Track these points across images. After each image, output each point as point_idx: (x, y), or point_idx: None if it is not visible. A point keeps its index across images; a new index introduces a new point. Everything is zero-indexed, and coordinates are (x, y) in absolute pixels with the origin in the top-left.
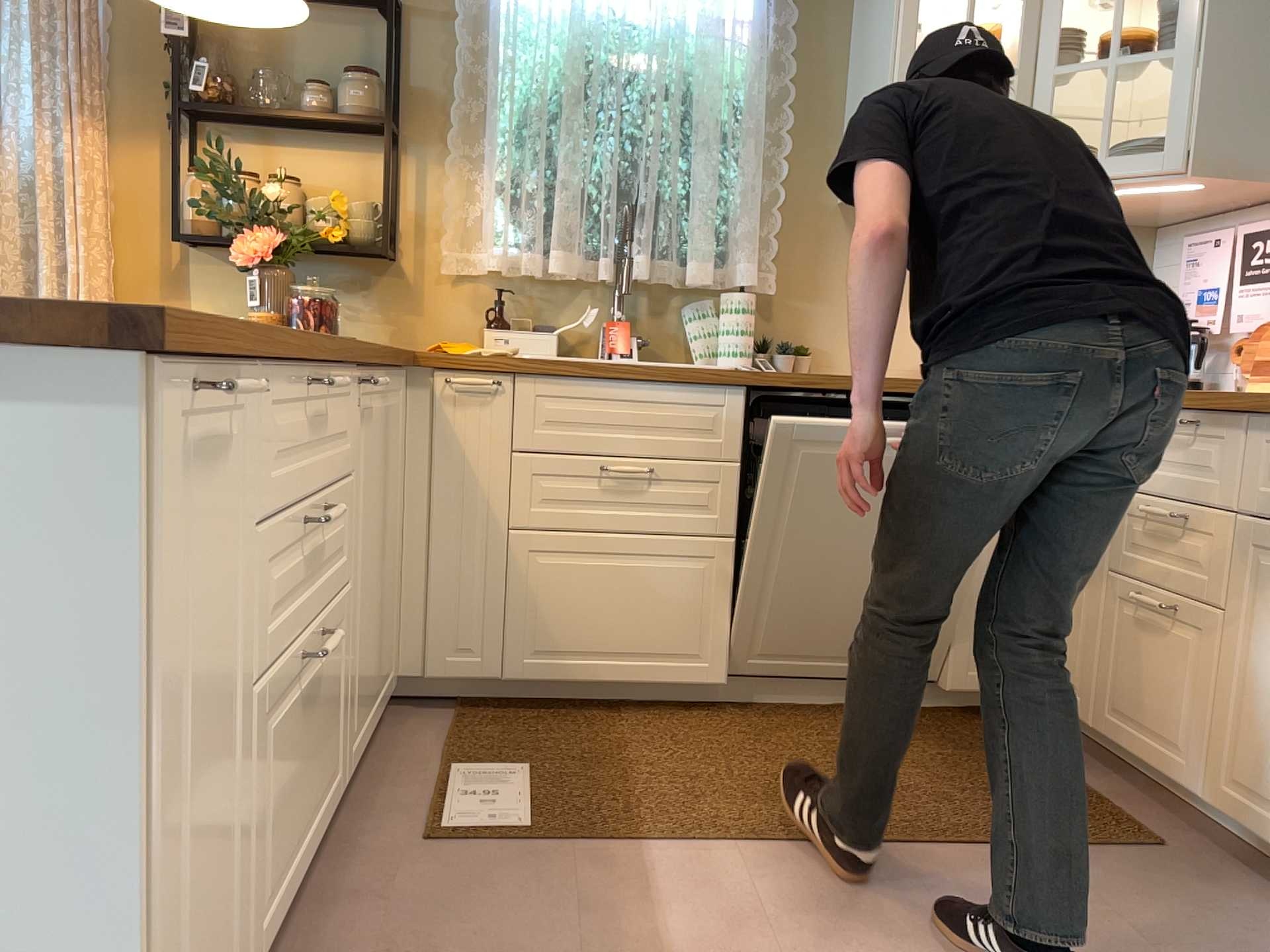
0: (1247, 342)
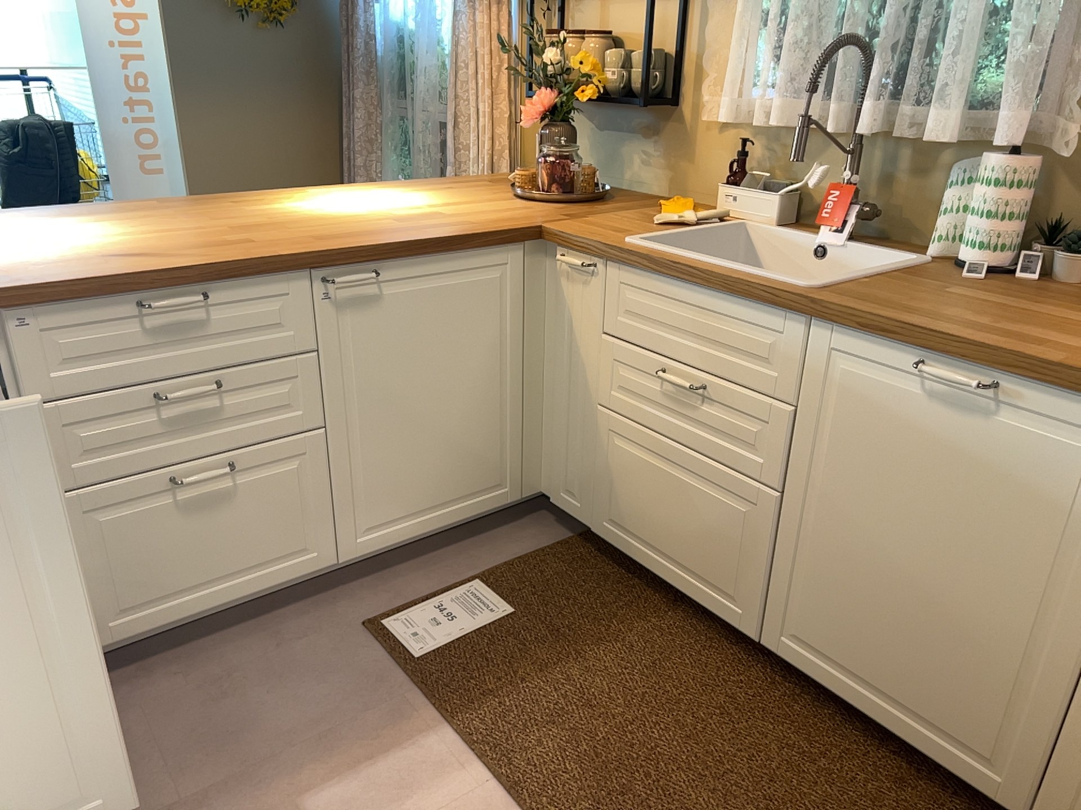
0: None
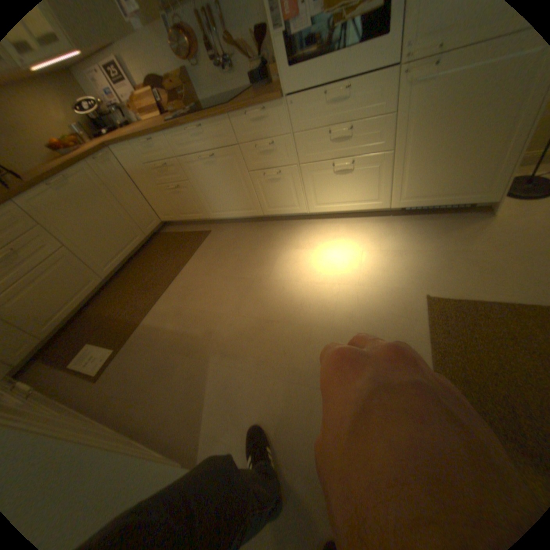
0: (128, 104)
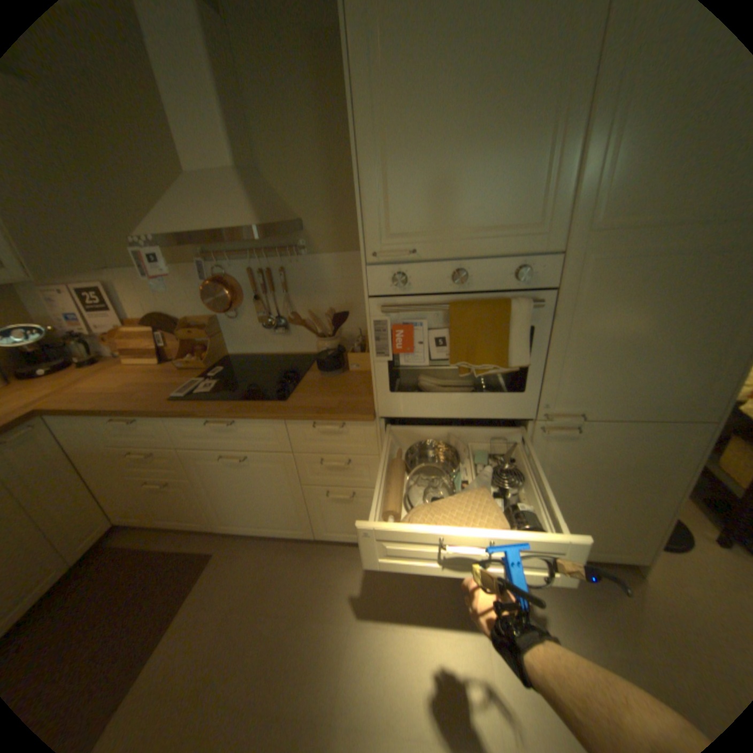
0: (104, 336)
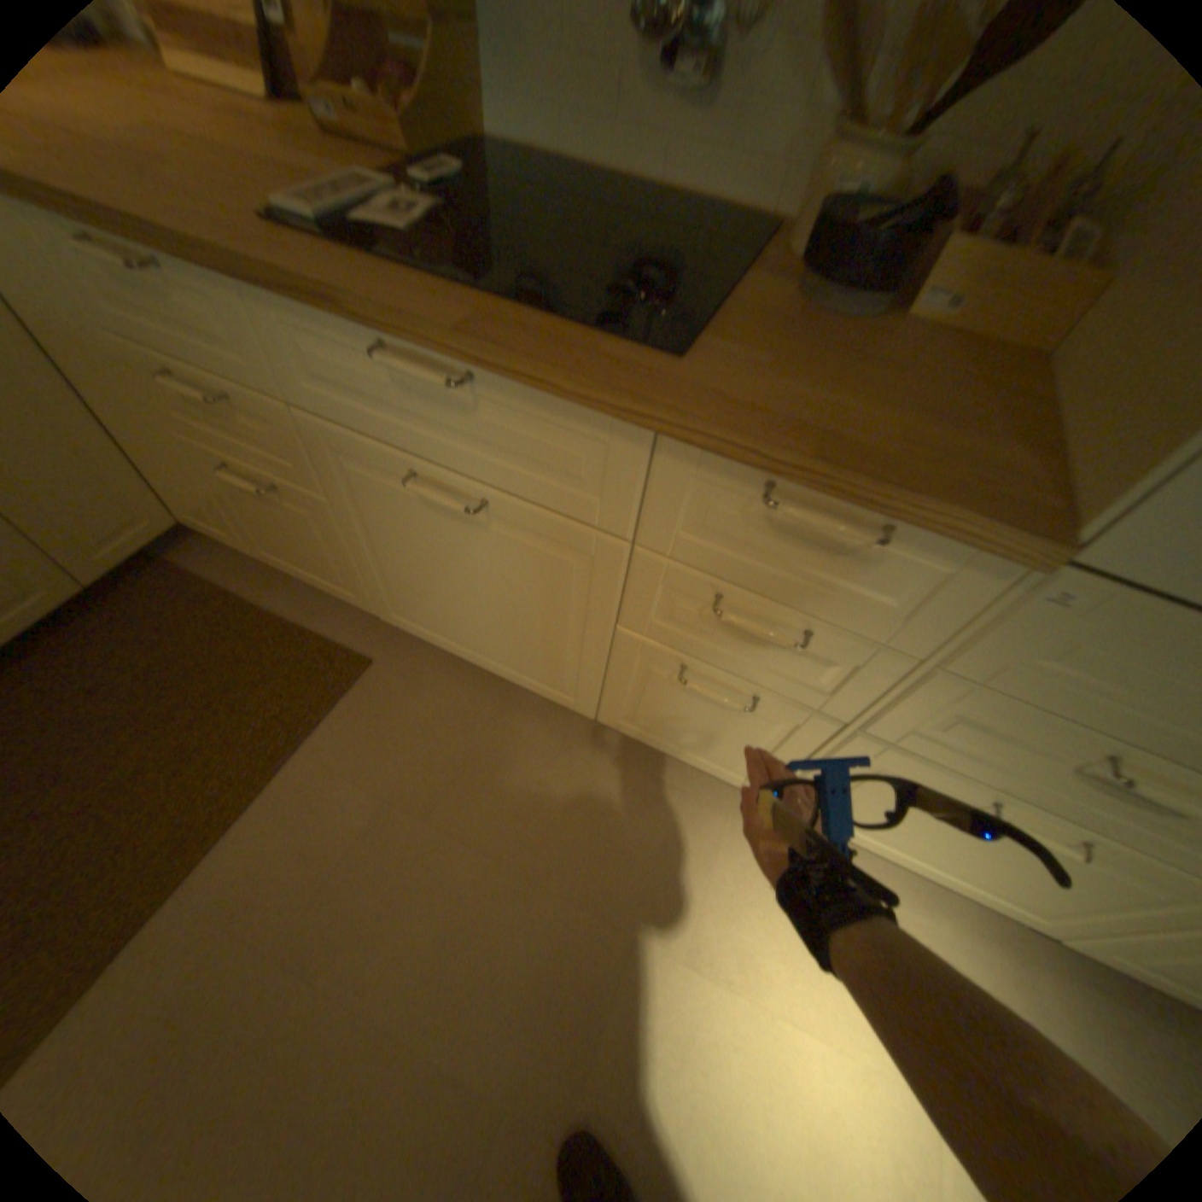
0: None
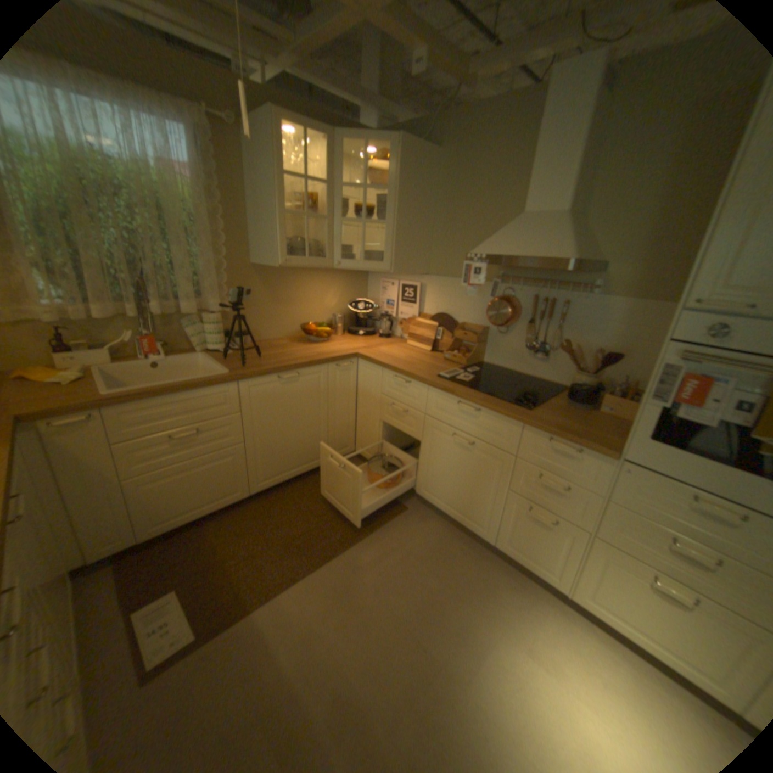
0: (402, 321)
